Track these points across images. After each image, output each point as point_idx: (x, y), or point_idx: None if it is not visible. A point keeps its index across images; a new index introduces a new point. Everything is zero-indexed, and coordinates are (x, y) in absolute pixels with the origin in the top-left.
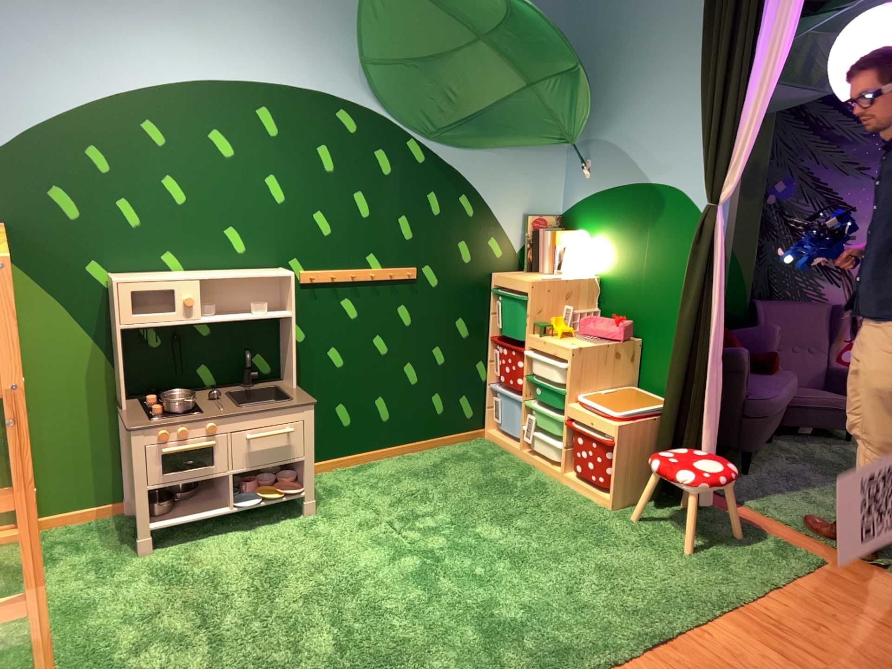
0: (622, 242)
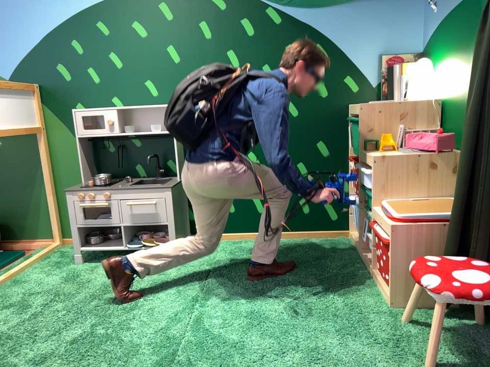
0: (458, 57)
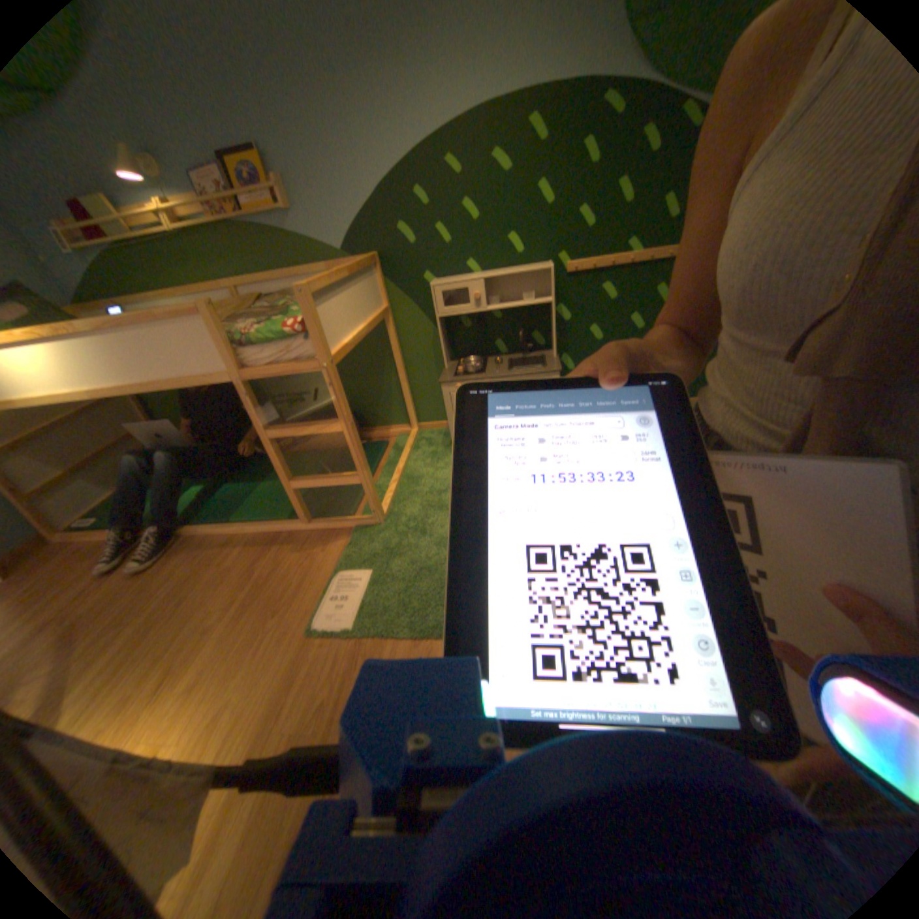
0: None
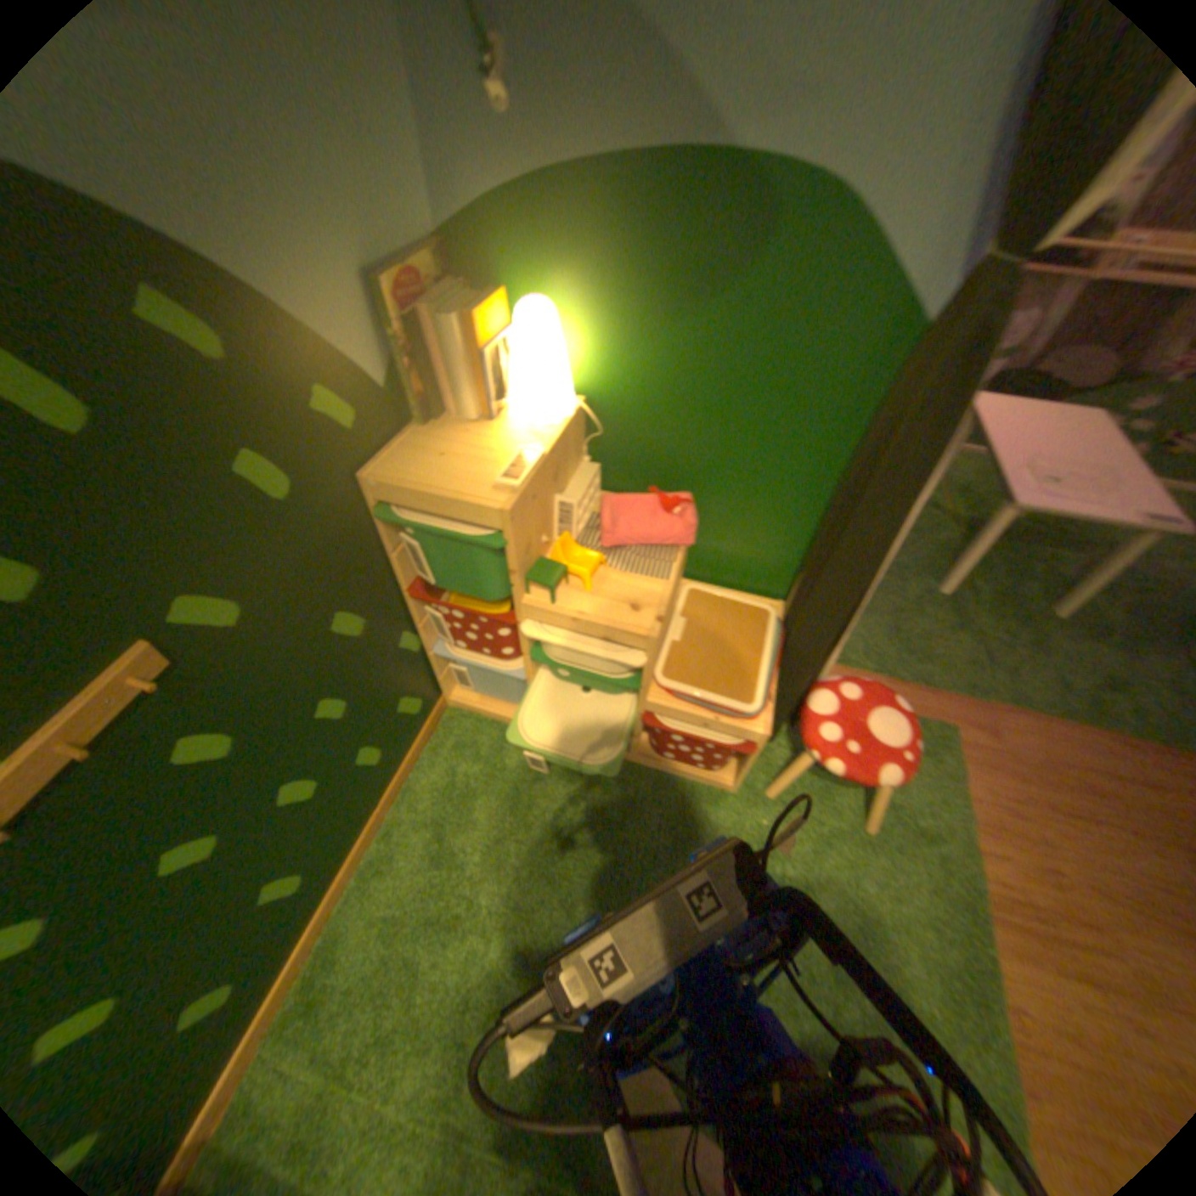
0: (656, 314)
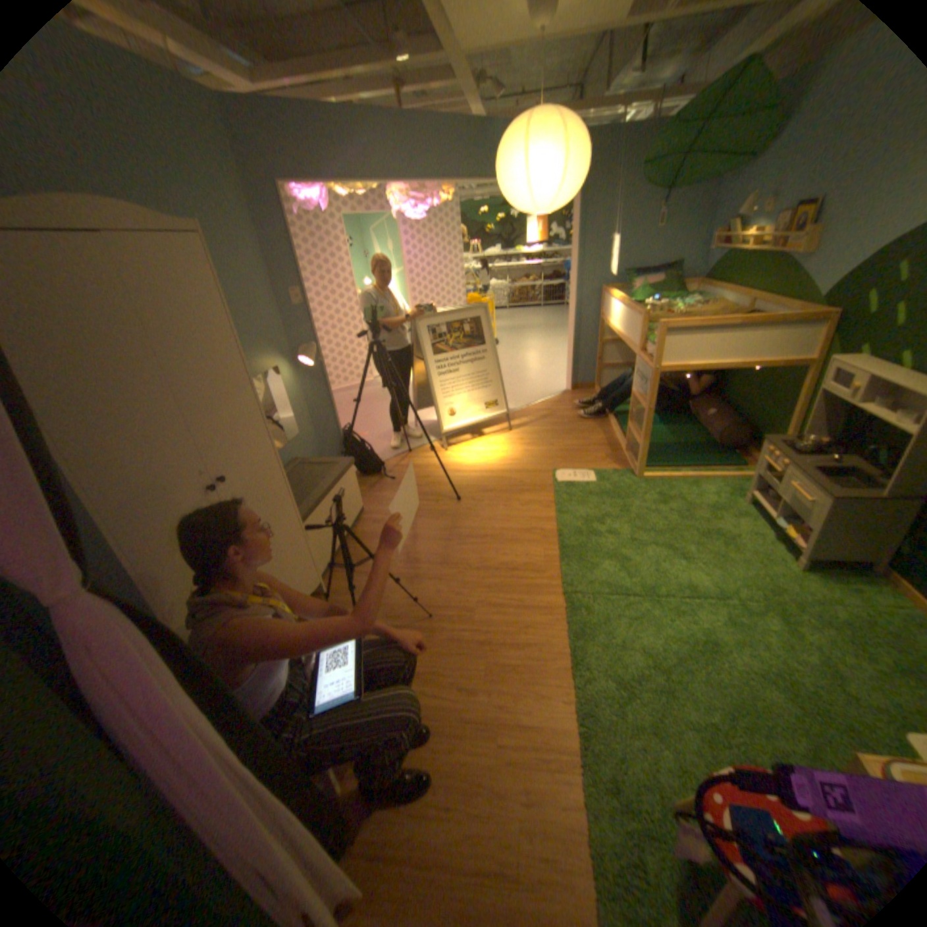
0: None
